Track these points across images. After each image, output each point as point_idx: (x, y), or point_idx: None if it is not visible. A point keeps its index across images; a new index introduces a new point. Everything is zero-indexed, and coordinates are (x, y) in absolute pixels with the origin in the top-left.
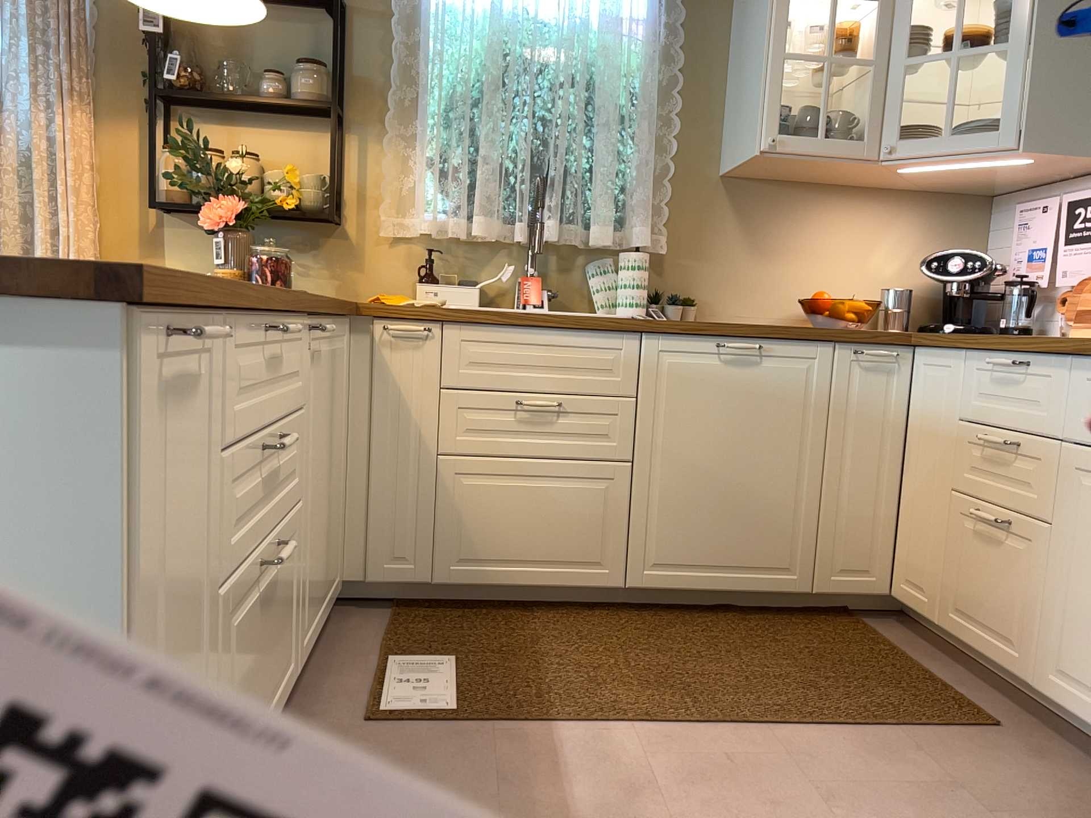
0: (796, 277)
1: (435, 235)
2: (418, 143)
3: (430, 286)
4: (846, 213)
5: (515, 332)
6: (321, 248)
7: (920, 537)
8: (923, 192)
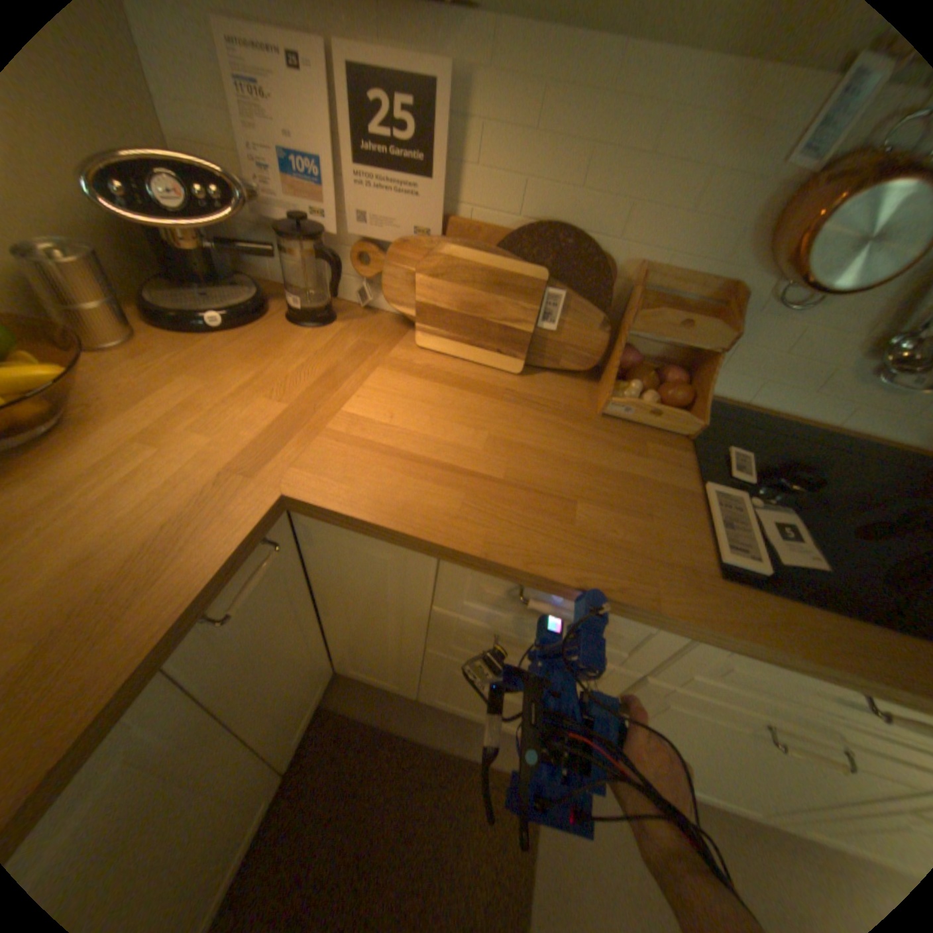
0: None
1: None
2: None
3: None
4: None
5: None
6: None
7: (369, 656)
8: None
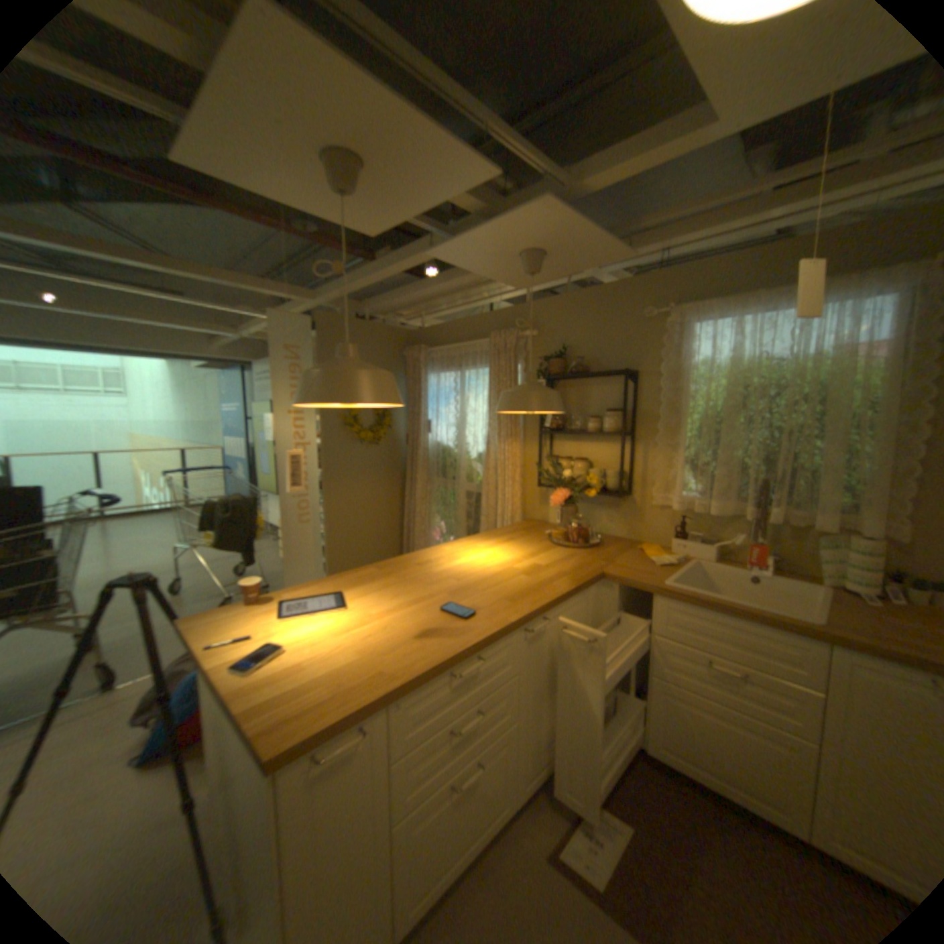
0: None
1: (688, 507)
2: (679, 449)
3: (681, 542)
4: None
5: (710, 614)
6: (620, 508)
7: None
8: None
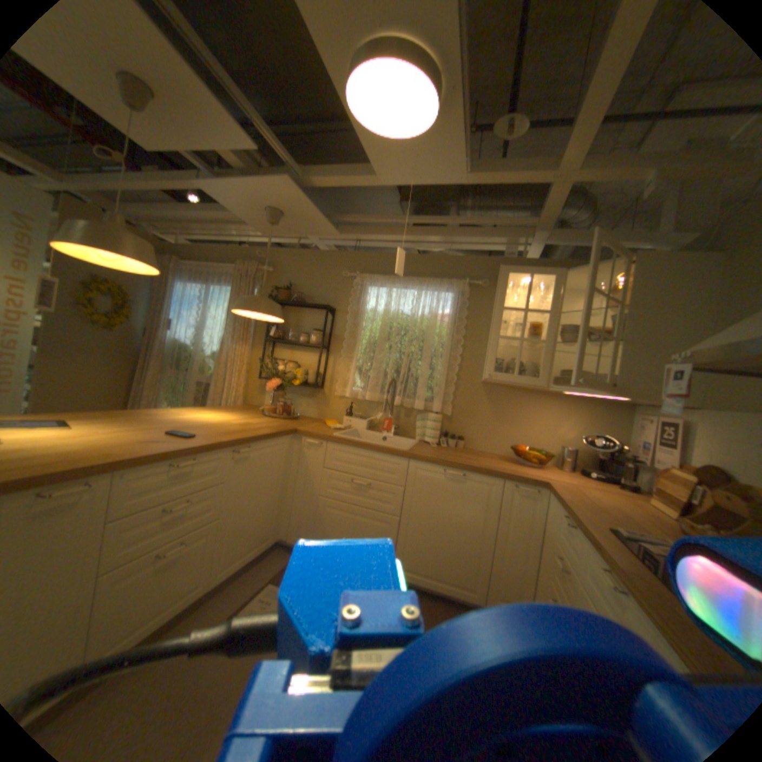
0: (516, 434)
1: (354, 397)
2: (353, 361)
3: (348, 418)
4: (546, 406)
5: (355, 450)
6: (314, 398)
7: (541, 598)
8: (590, 400)
